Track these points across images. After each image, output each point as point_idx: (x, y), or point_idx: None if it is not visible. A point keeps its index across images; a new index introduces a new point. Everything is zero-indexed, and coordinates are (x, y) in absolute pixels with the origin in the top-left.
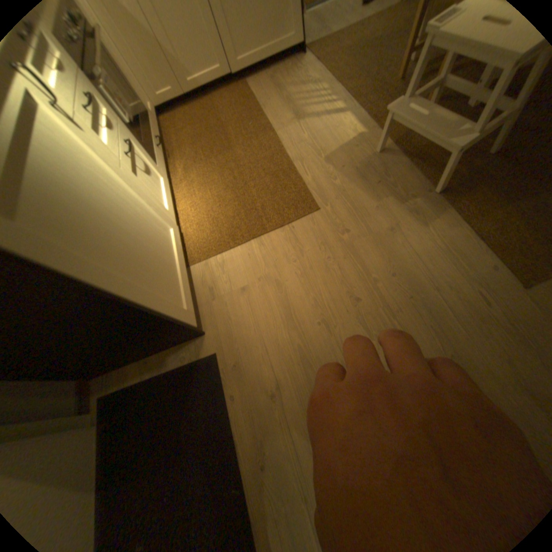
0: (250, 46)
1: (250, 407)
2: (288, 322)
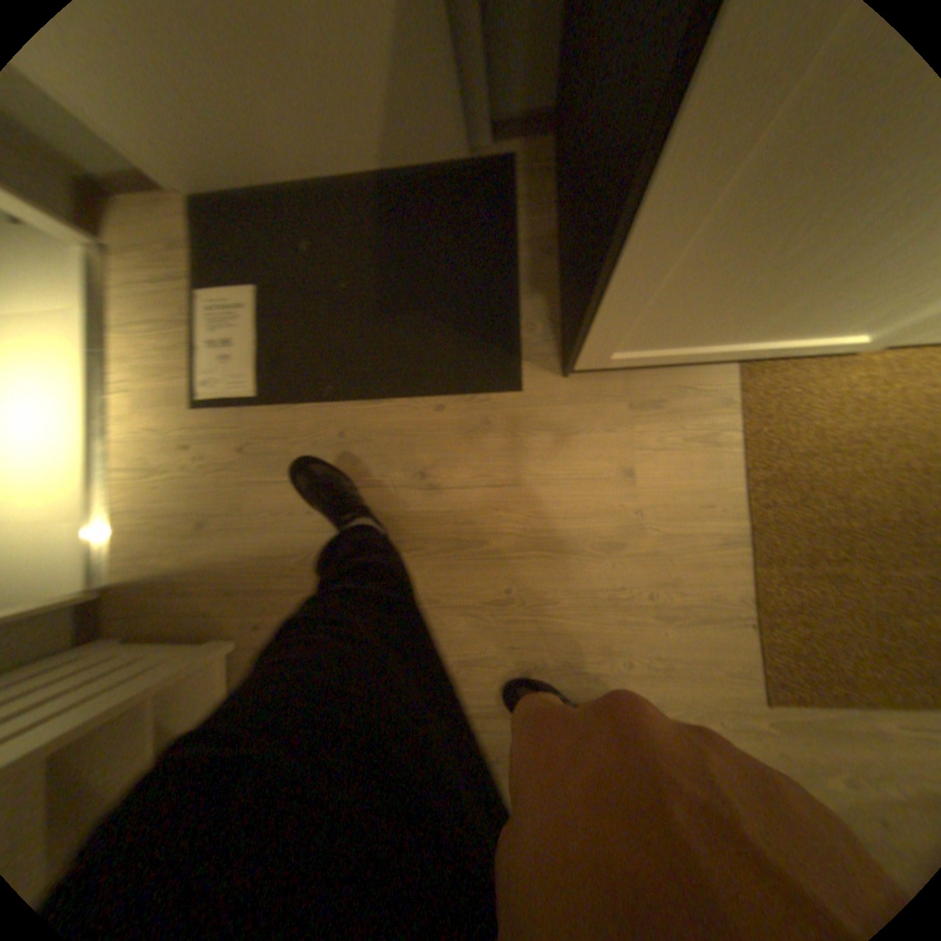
0: None
1: (417, 431)
2: (529, 536)
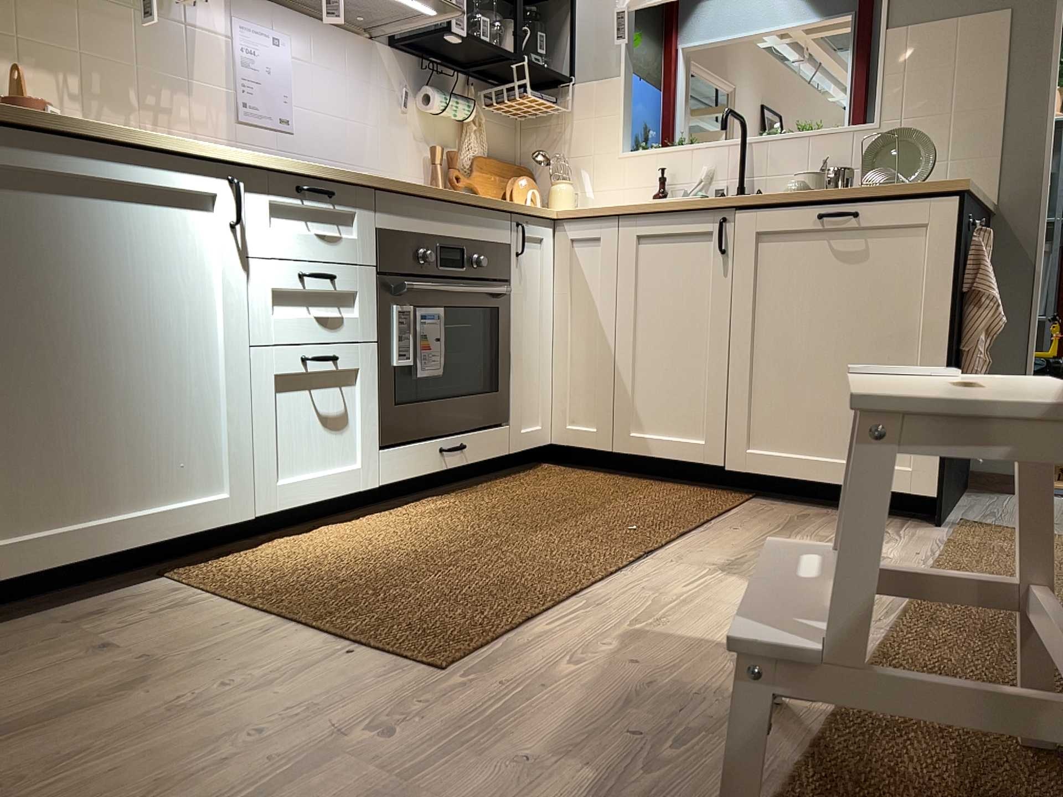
0: (790, 442)
1: None
2: None
